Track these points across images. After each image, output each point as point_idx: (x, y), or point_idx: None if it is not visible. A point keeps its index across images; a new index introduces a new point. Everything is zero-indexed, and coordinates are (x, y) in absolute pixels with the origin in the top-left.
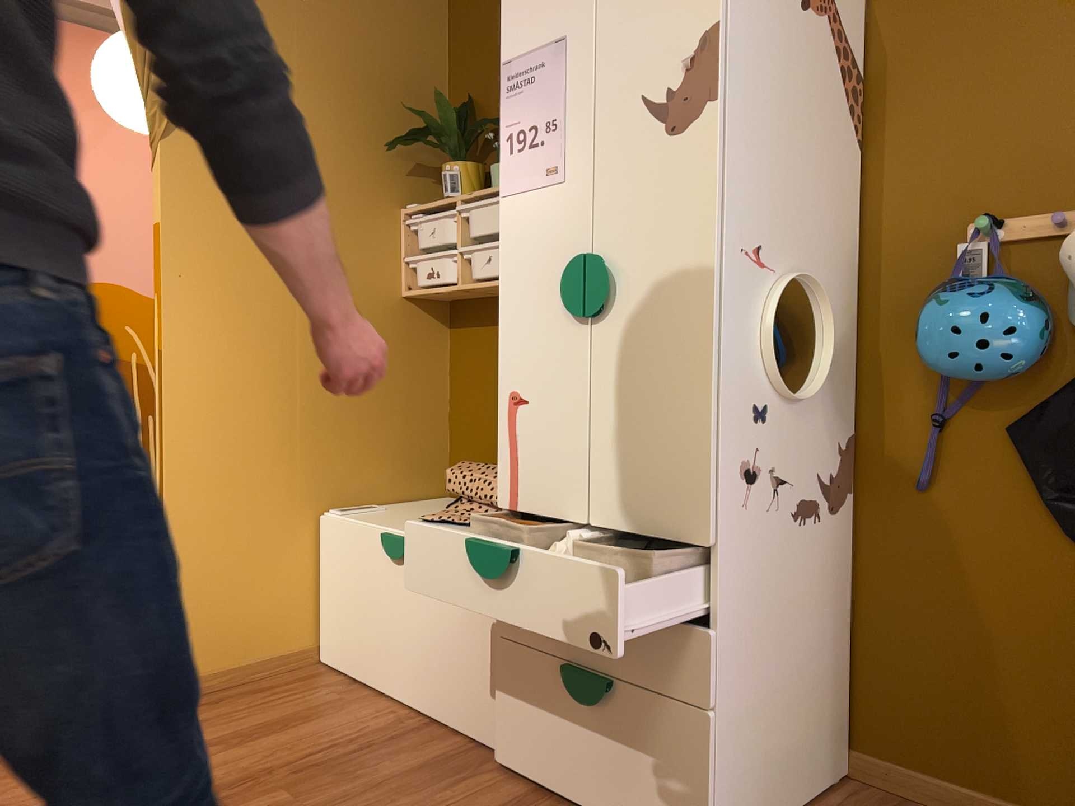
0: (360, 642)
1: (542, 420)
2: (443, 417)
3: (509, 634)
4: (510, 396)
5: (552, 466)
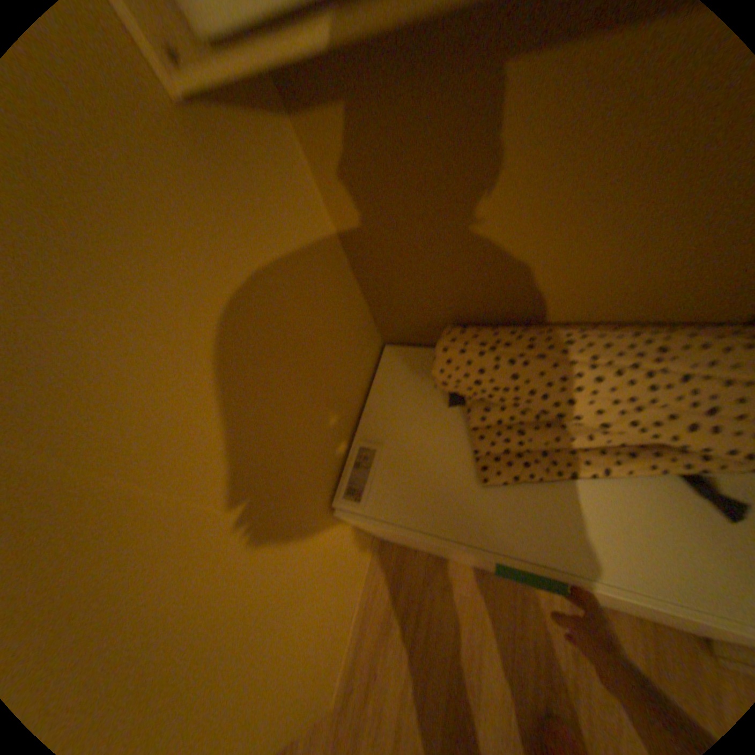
0: None
1: None
2: (348, 272)
3: None
4: None
5: None
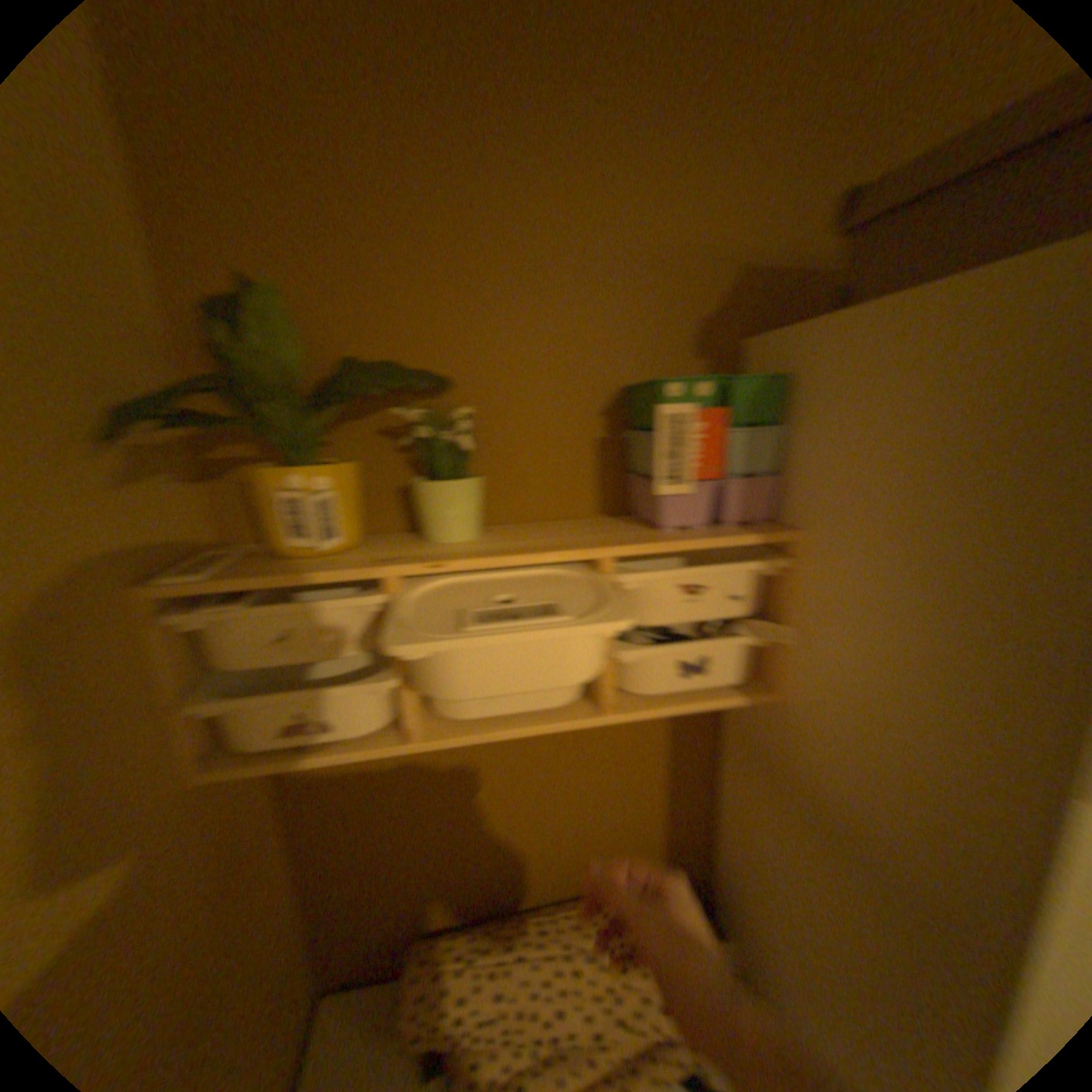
0: None
1: None
2: (291, 893)
3: None
4: None
5: None
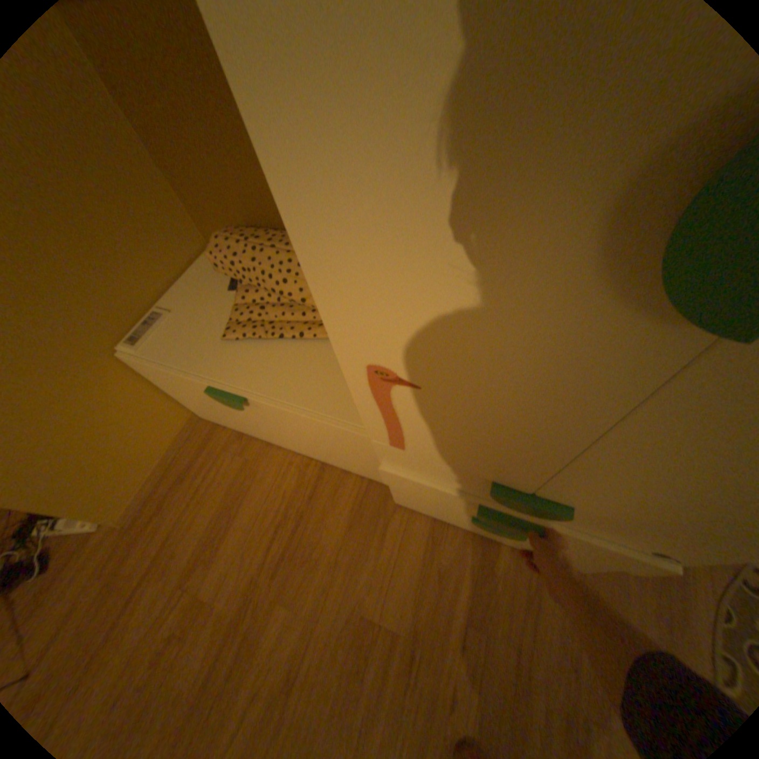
0: (231, 422)
1: (457, 412)
2: (149, 165)
3: (401, 484)
4: (373, 367)
5: (473, 448)
